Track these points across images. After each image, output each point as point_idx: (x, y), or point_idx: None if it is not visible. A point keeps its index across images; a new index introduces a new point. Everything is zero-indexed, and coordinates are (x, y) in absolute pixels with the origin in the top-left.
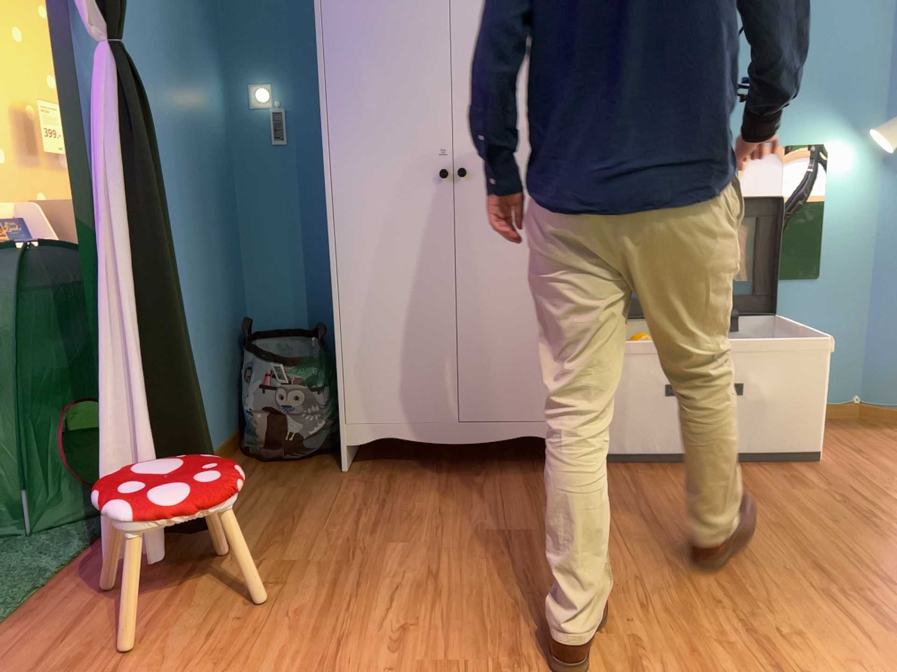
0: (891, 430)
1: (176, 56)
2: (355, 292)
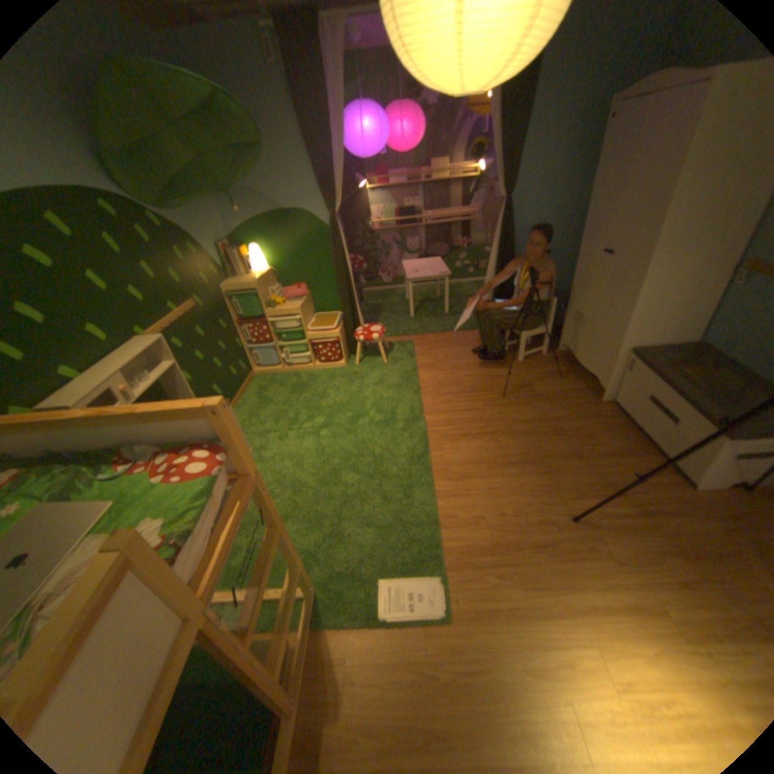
0: None
1: (573, 178)
2: (575, 290)
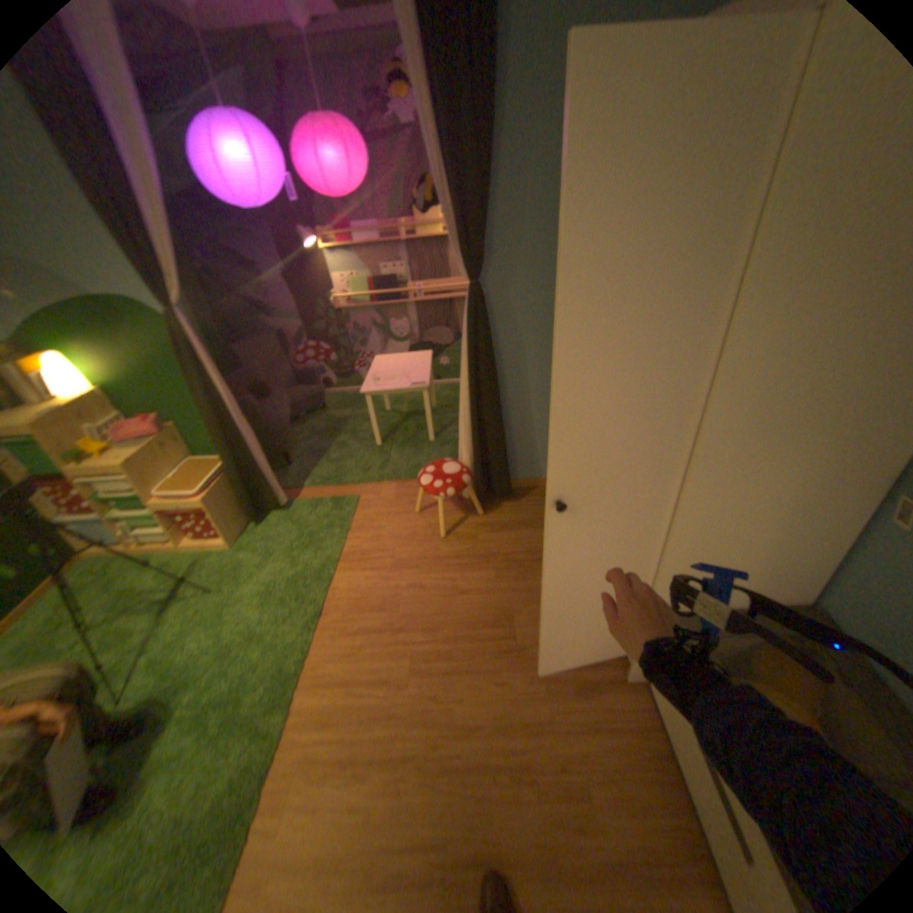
0: None
1: None
2: None
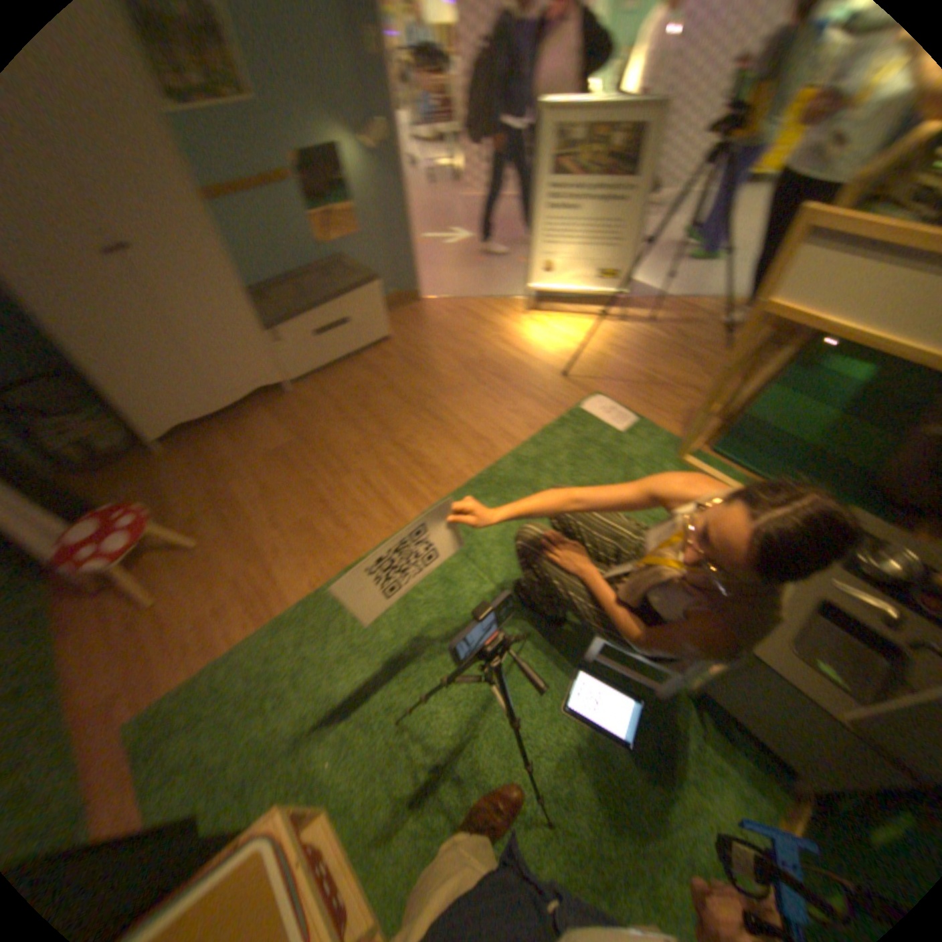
0: (408, 305)
1: None
2: (88, 357)
